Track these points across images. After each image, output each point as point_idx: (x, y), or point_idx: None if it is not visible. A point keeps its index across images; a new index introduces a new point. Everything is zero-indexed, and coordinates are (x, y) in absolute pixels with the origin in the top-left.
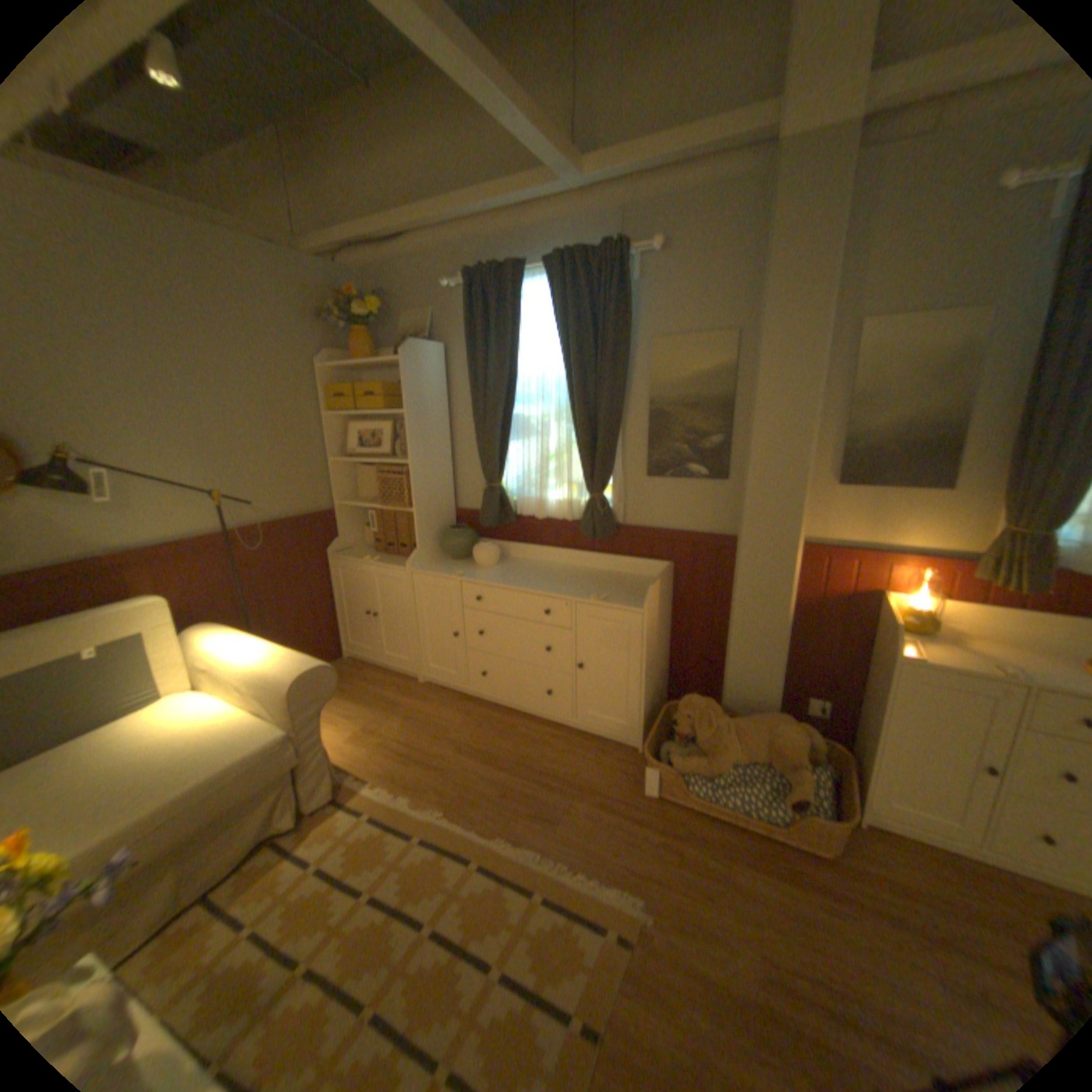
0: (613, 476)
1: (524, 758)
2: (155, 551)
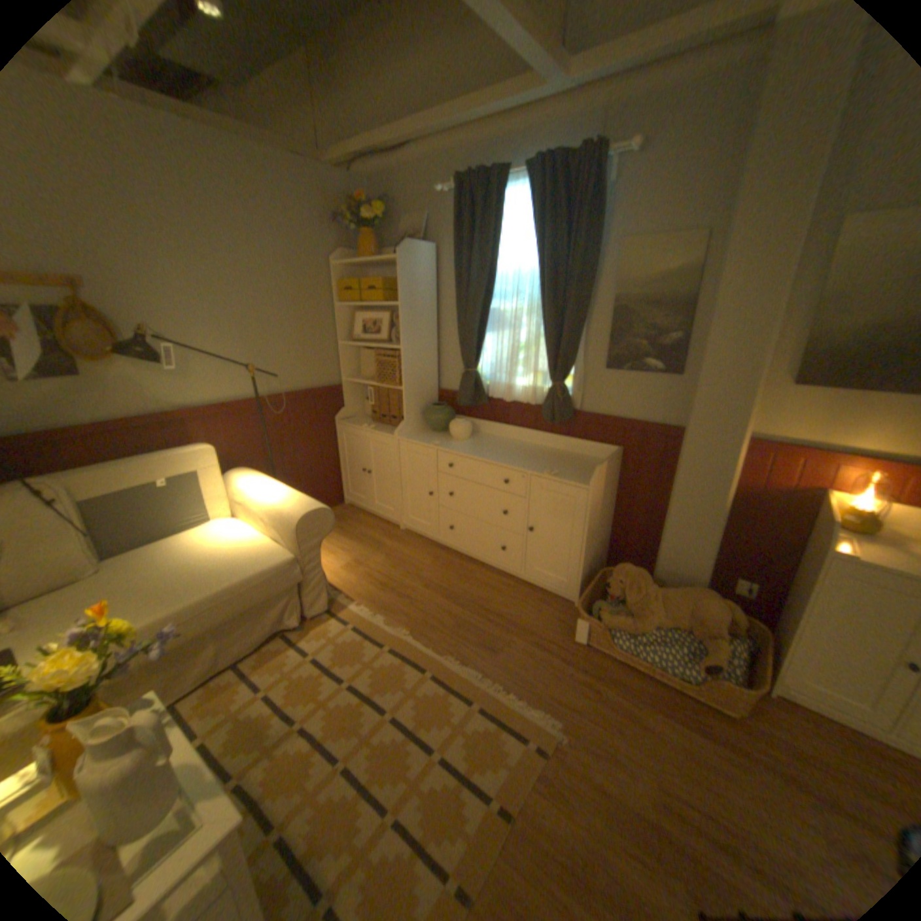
0: (575, 367)
1: (478, 598)
2: (208, 410)
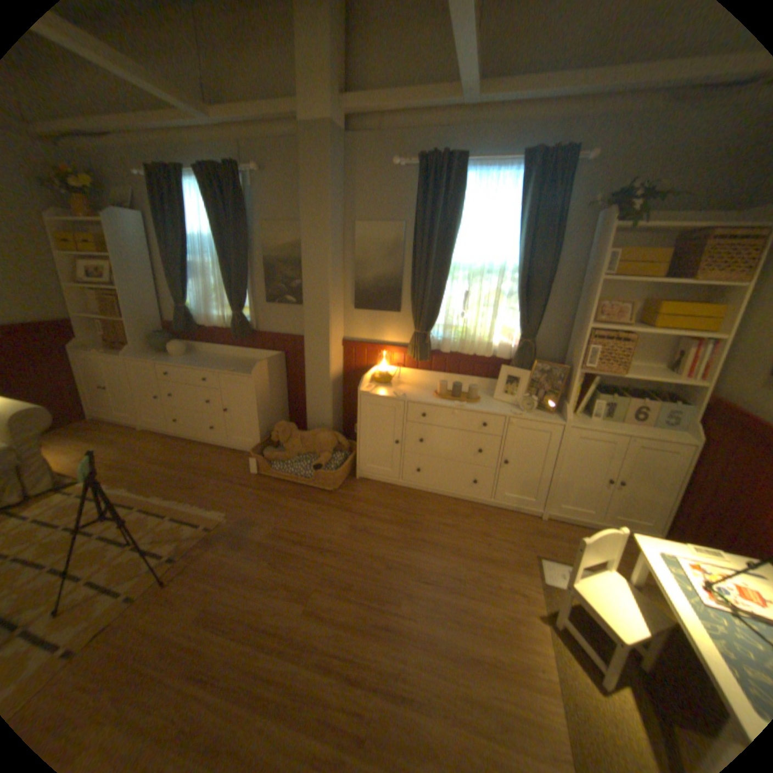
0: (248, 303)
1: (190, 464)
2: None
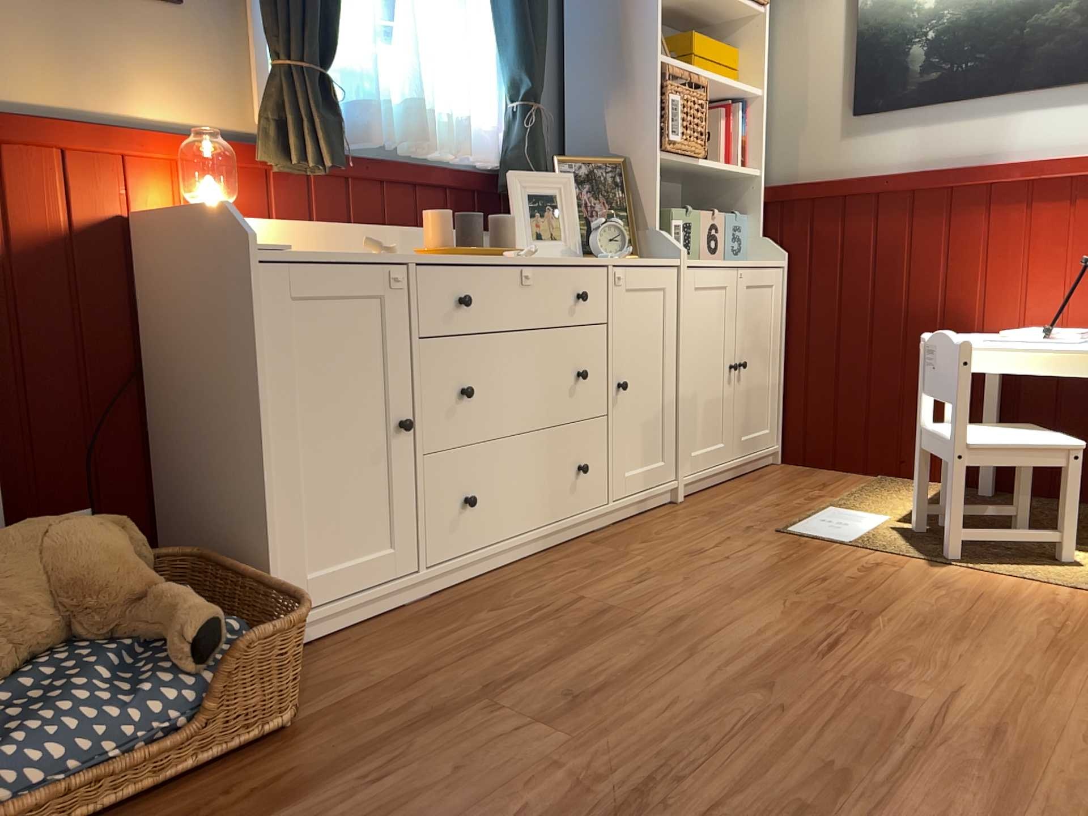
0: None
1: None
2: None
